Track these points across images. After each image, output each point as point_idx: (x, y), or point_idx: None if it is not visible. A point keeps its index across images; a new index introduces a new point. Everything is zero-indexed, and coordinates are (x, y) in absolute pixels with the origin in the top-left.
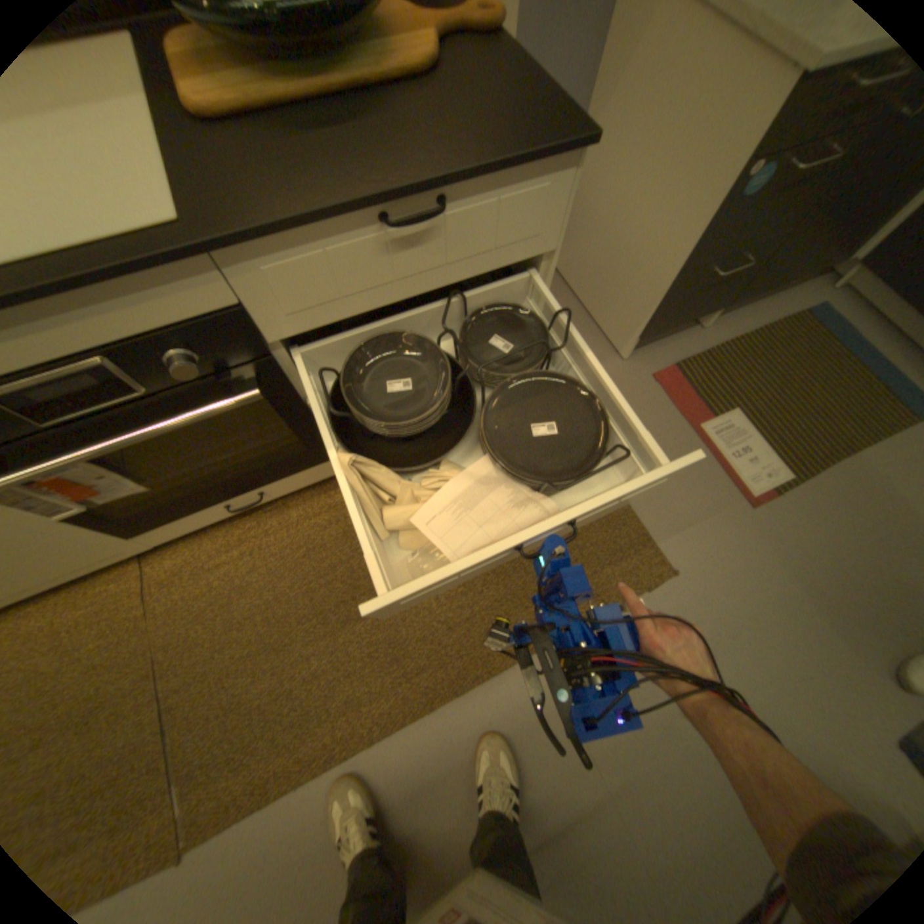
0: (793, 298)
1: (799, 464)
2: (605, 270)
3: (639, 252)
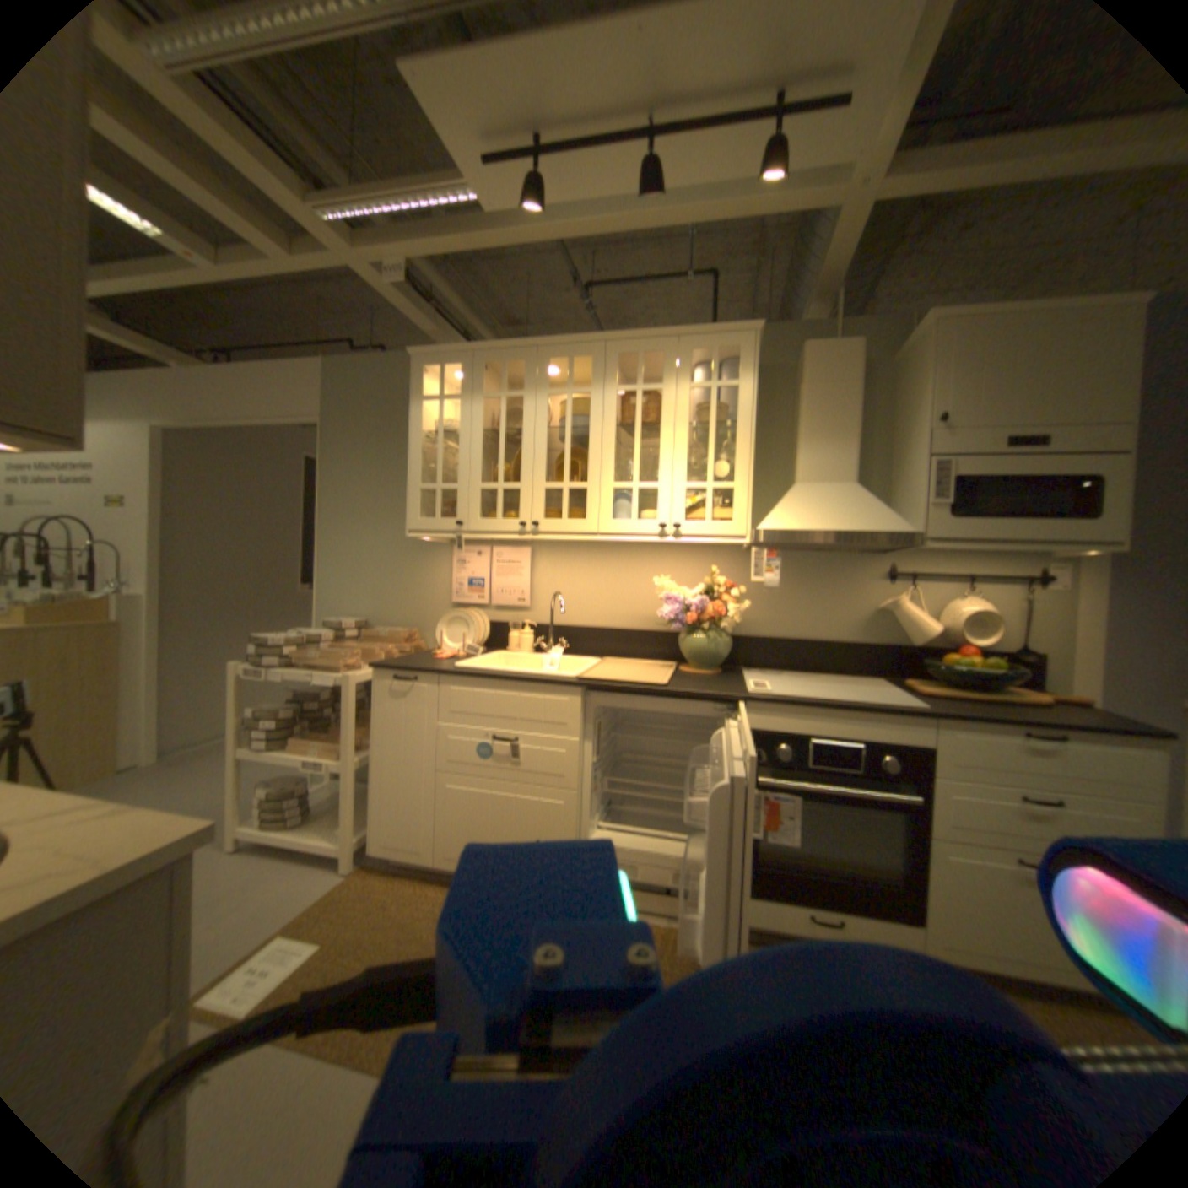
0: None
1: None
2: None
3: None
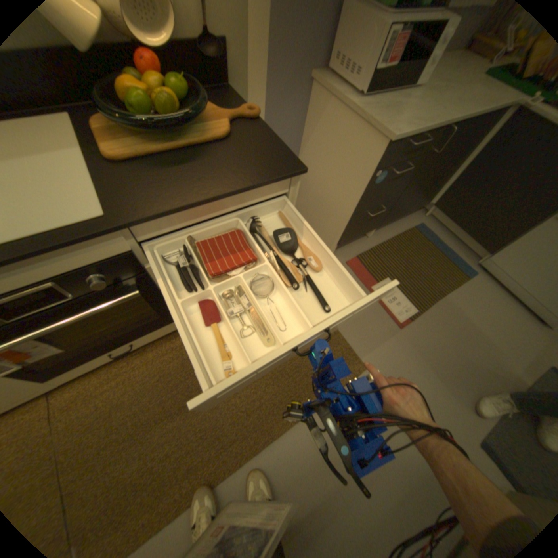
0: (408, 221)
1: (419, 304)
2: (317, 211)
3: (332, 205)
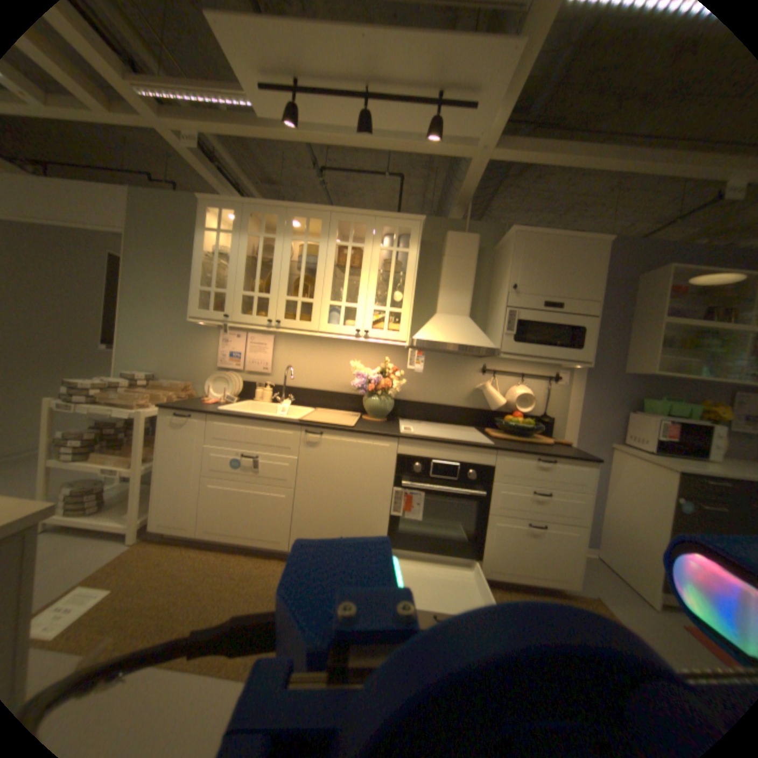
0: None
1: None
2: (631, 555)
3: (646, 542)
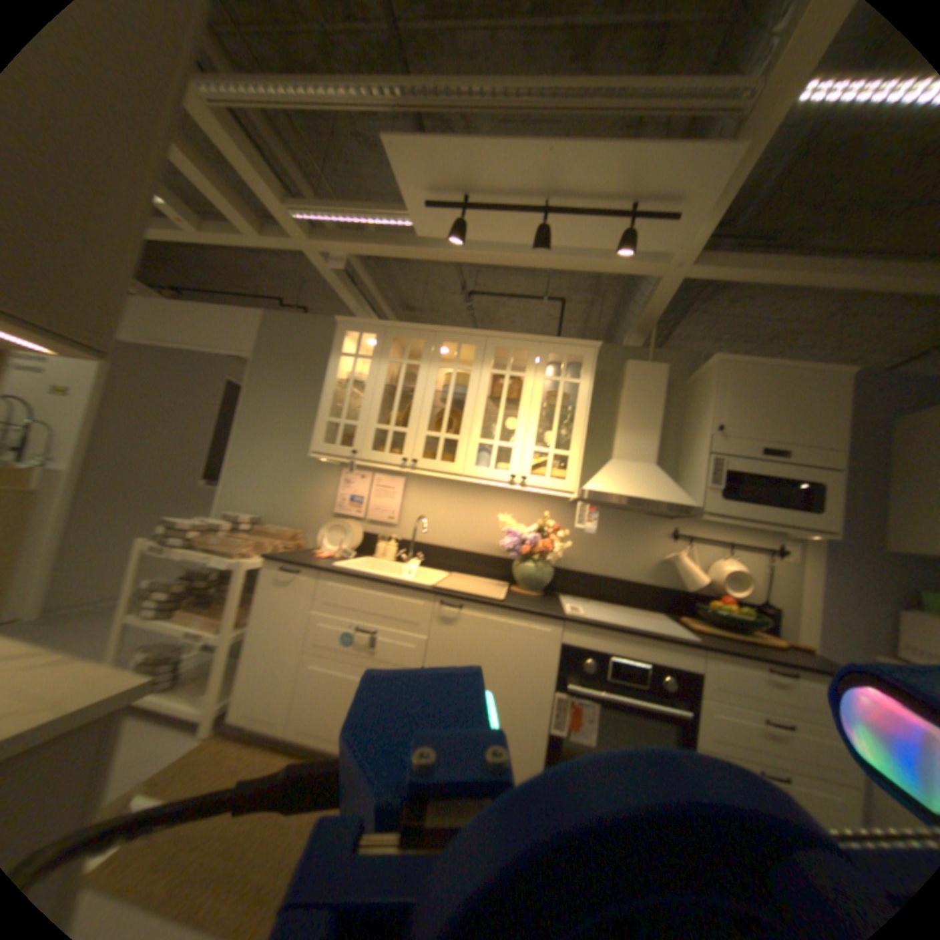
0: None
1: None
2: None
3: None
